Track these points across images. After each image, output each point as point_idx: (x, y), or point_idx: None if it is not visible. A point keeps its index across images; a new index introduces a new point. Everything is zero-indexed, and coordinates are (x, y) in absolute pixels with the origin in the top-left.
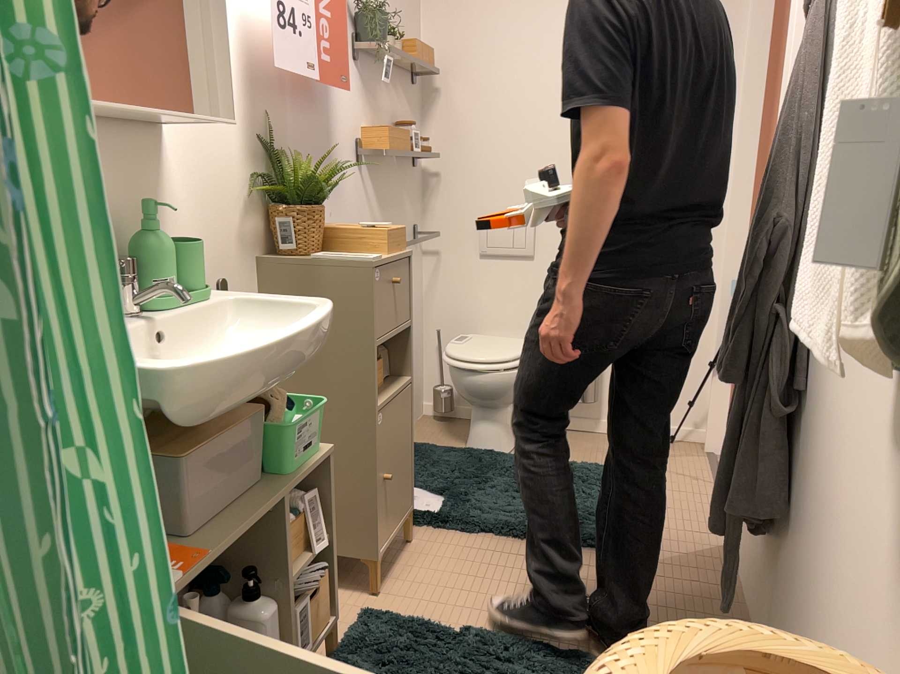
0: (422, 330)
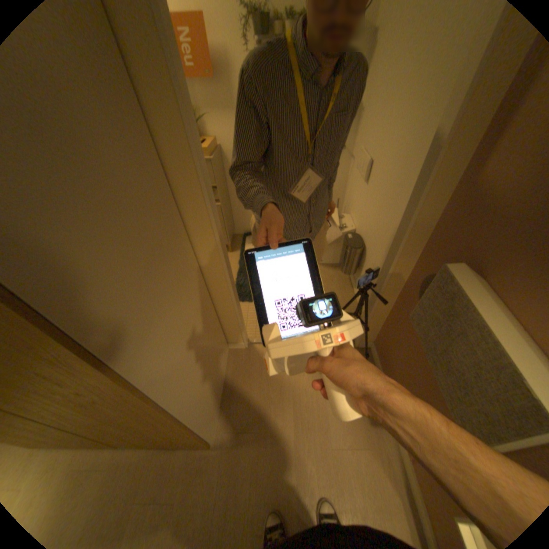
0: (339, 195)
